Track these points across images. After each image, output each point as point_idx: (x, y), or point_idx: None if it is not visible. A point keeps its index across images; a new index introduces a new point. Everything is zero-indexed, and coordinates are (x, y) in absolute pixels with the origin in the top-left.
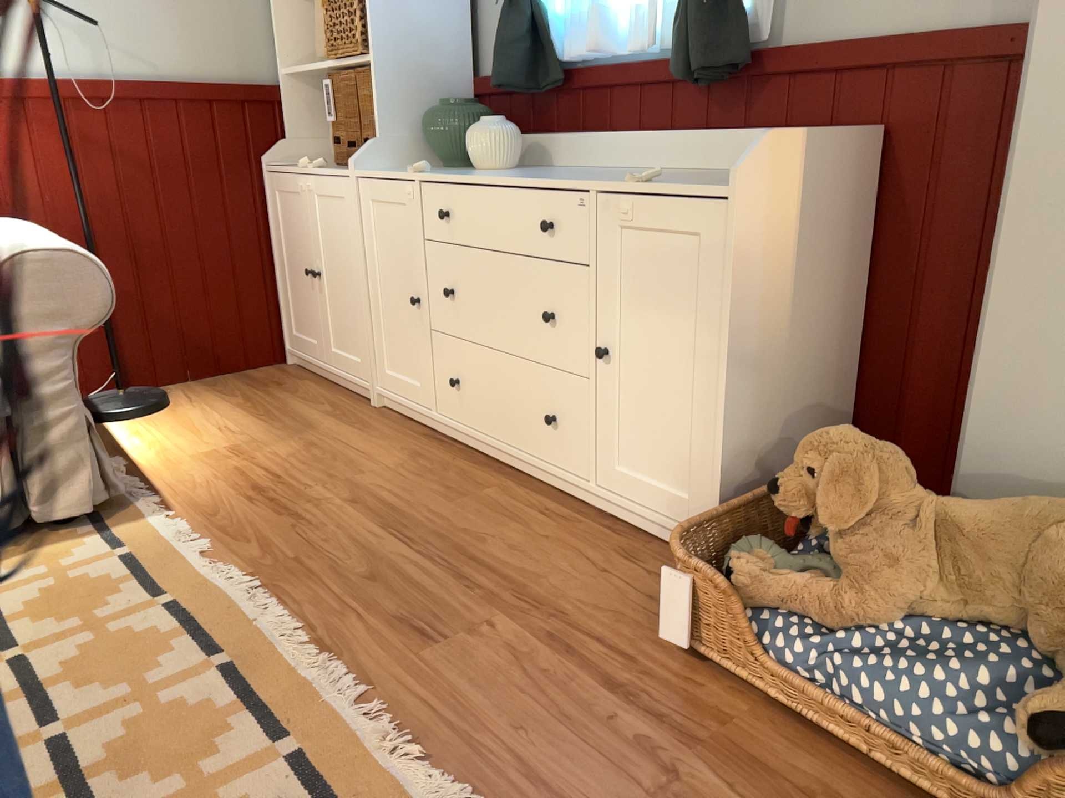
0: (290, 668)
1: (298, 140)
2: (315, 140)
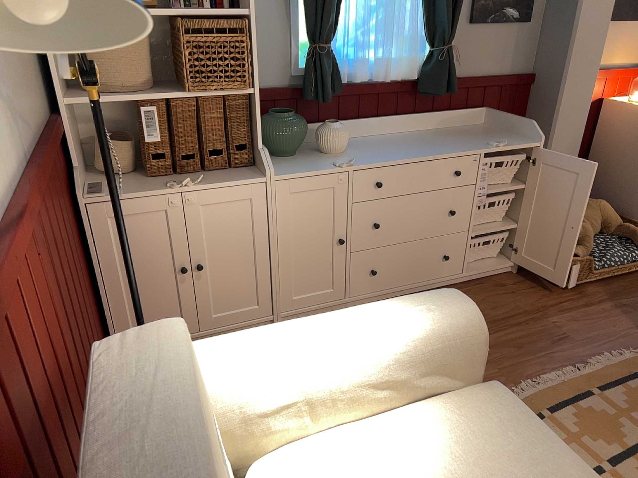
0: (596, 372)
1: (79, 162)
2: (80, 158)
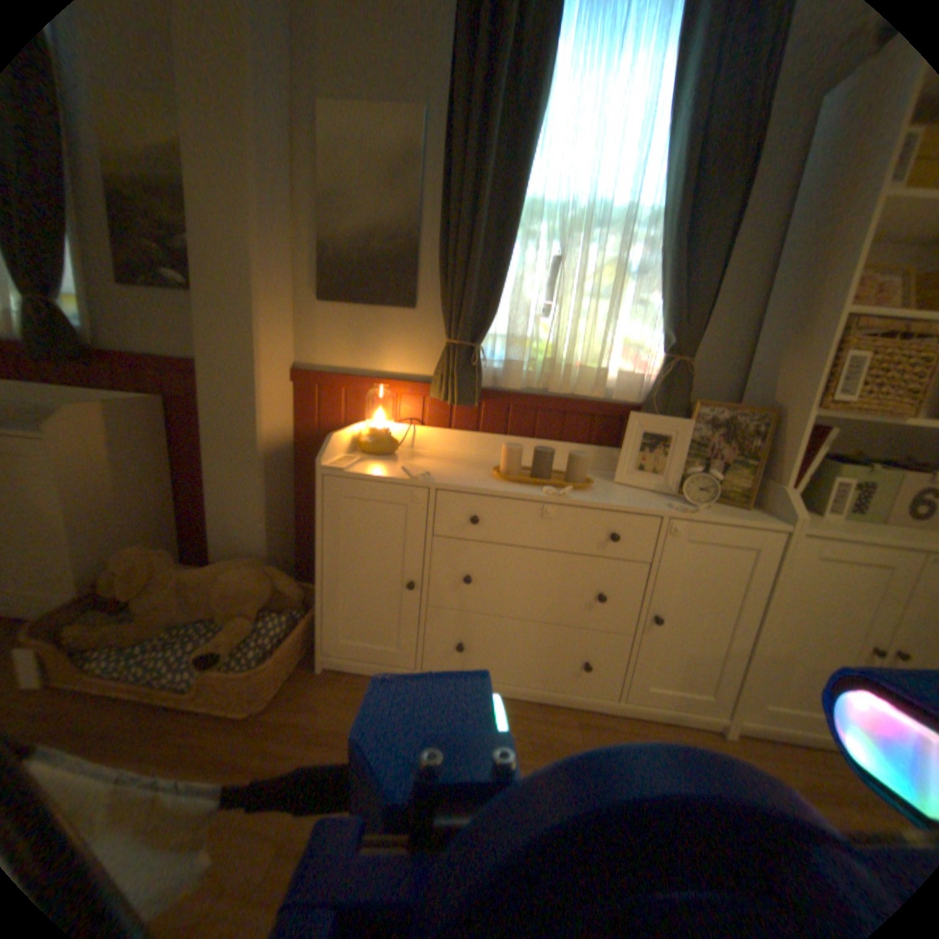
0: None
1: None
2: None
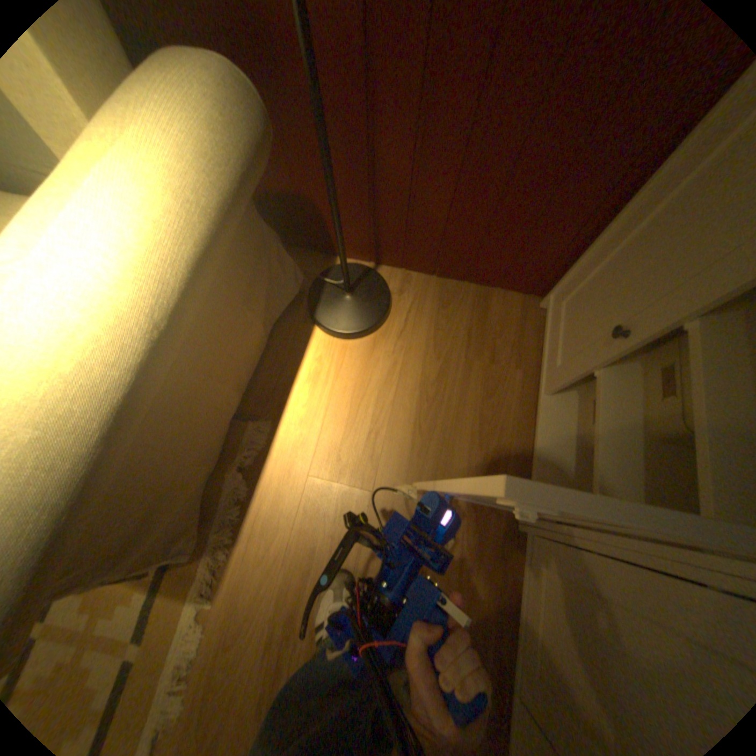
0: None
1: None
2: None
